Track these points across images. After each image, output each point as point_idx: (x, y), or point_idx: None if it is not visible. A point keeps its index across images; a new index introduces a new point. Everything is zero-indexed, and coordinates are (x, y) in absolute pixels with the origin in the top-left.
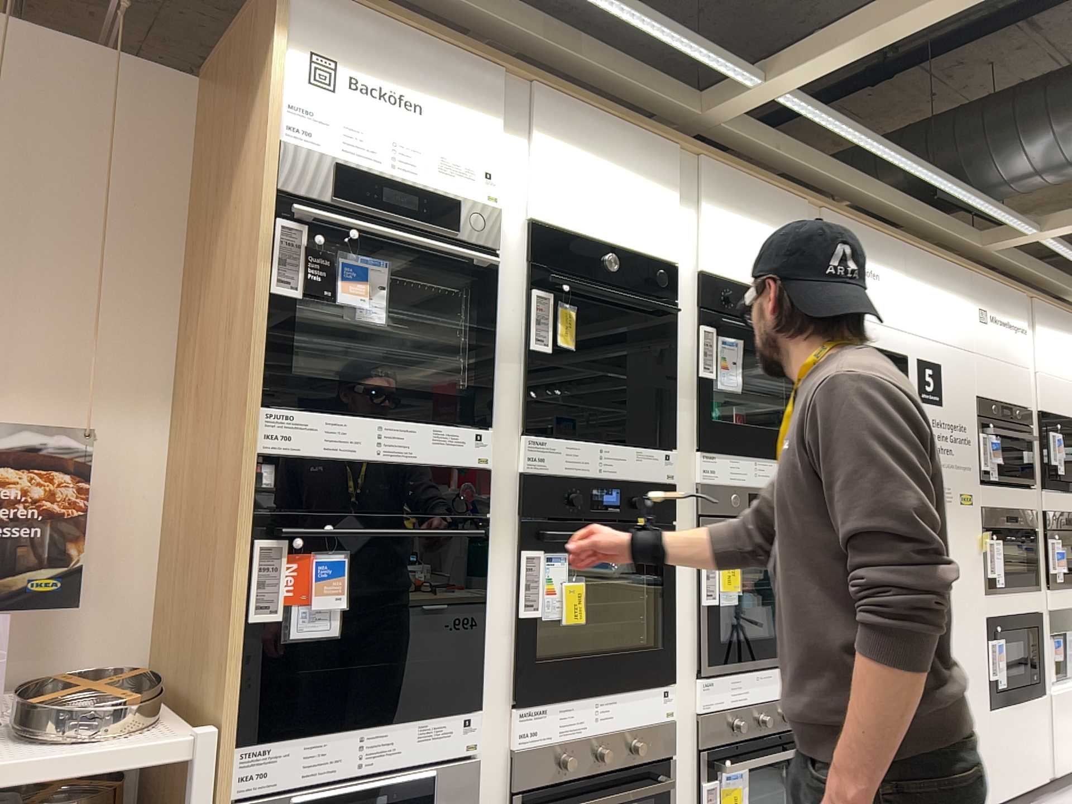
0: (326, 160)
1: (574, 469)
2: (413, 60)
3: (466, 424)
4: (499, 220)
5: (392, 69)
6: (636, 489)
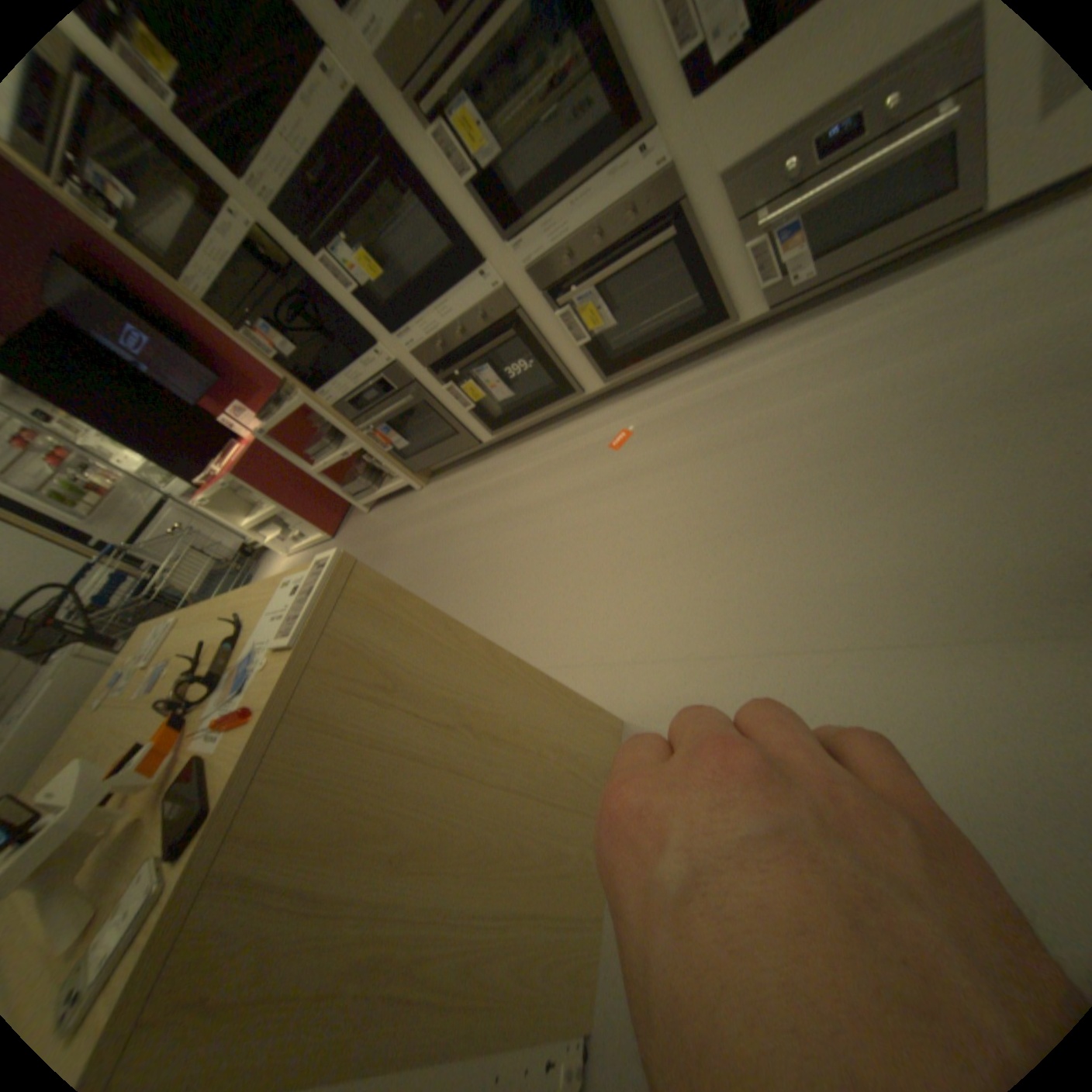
0: None
1: (285, 170)
2: None
3: (220, 206)
4: None
5: None
6: (334, 134)
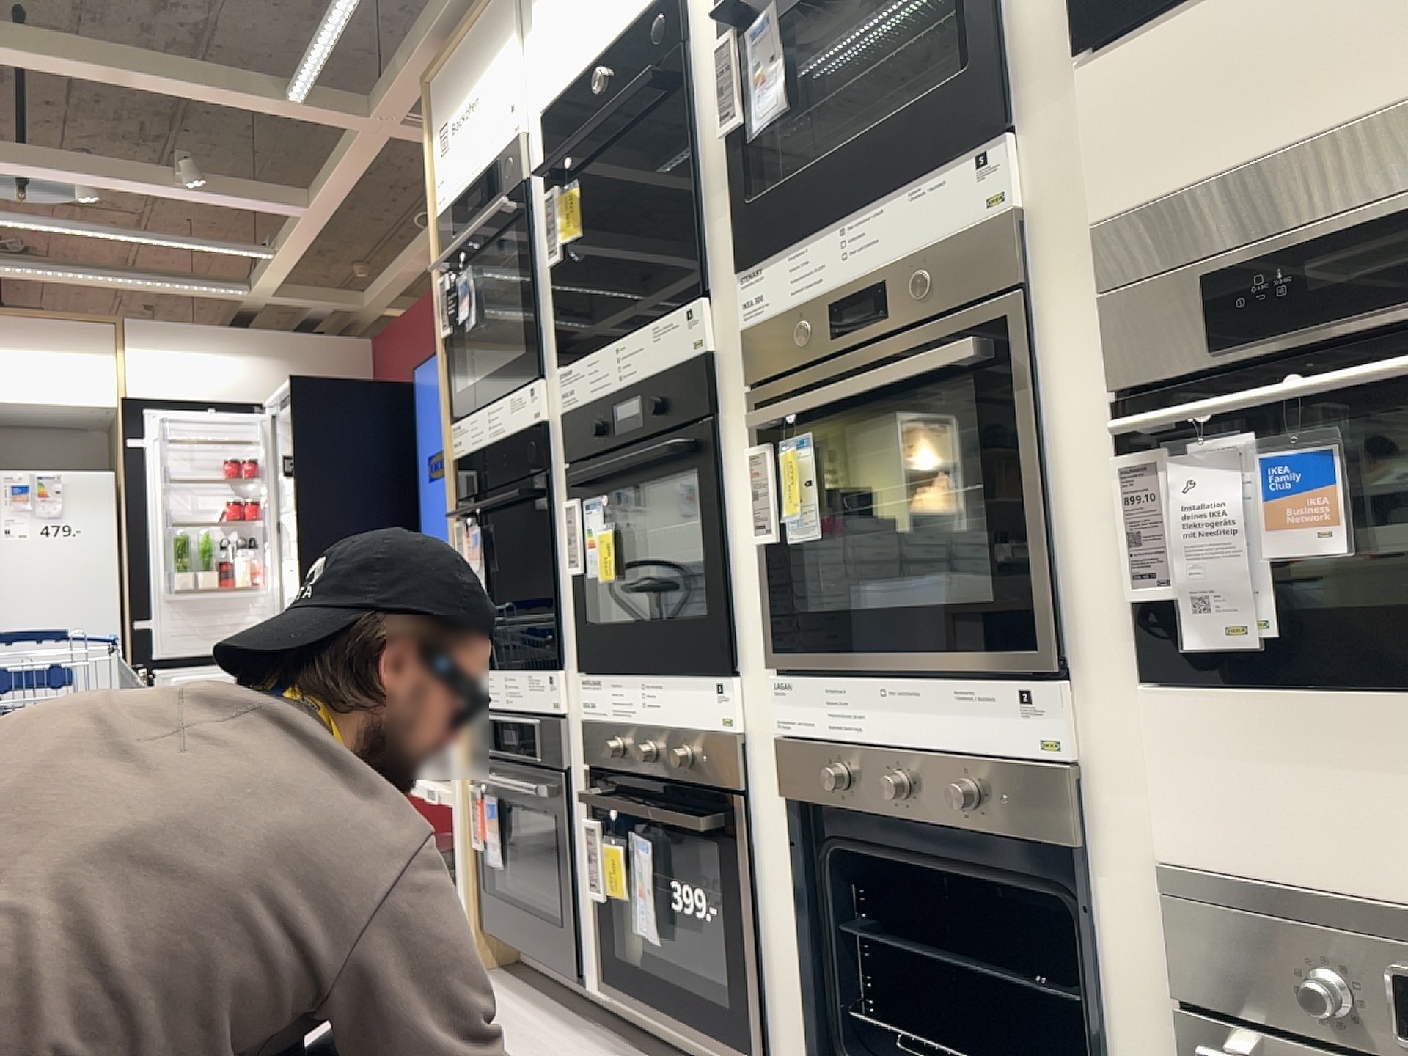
0: (444, 208)
1: (597, 390)
2: (464, 53)
3: (530, 383)
4: (515, 142)
5: (458, 80)
6: (659, 388)
